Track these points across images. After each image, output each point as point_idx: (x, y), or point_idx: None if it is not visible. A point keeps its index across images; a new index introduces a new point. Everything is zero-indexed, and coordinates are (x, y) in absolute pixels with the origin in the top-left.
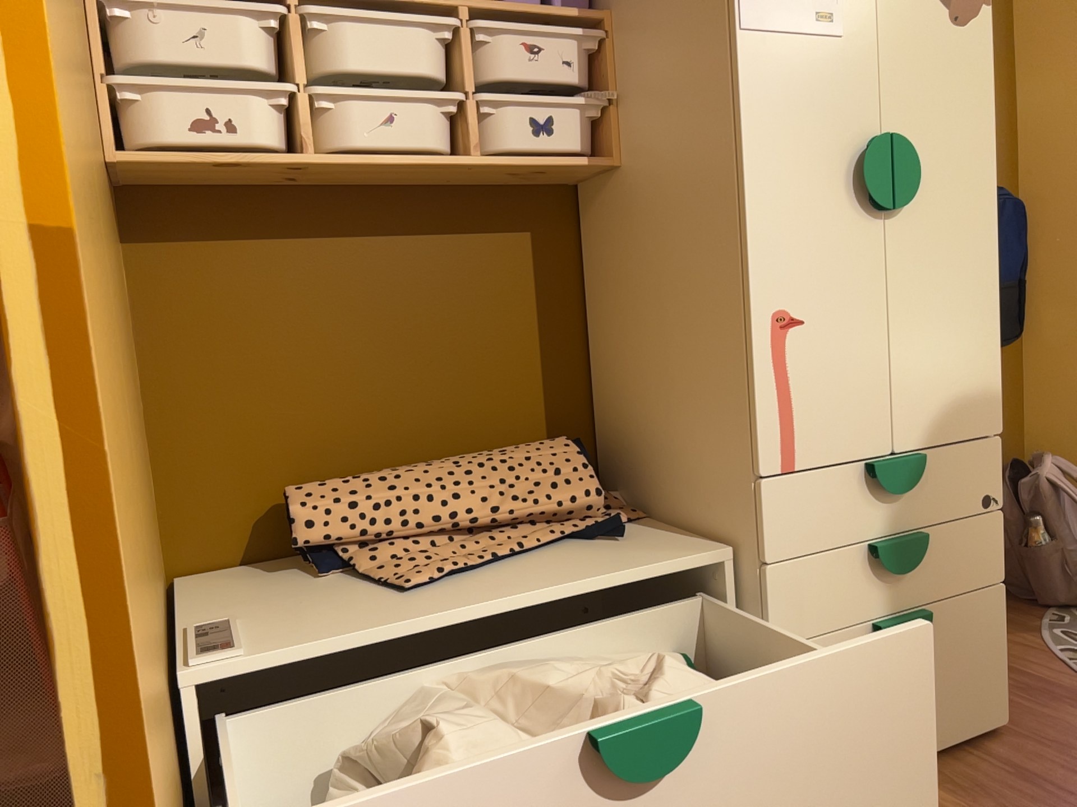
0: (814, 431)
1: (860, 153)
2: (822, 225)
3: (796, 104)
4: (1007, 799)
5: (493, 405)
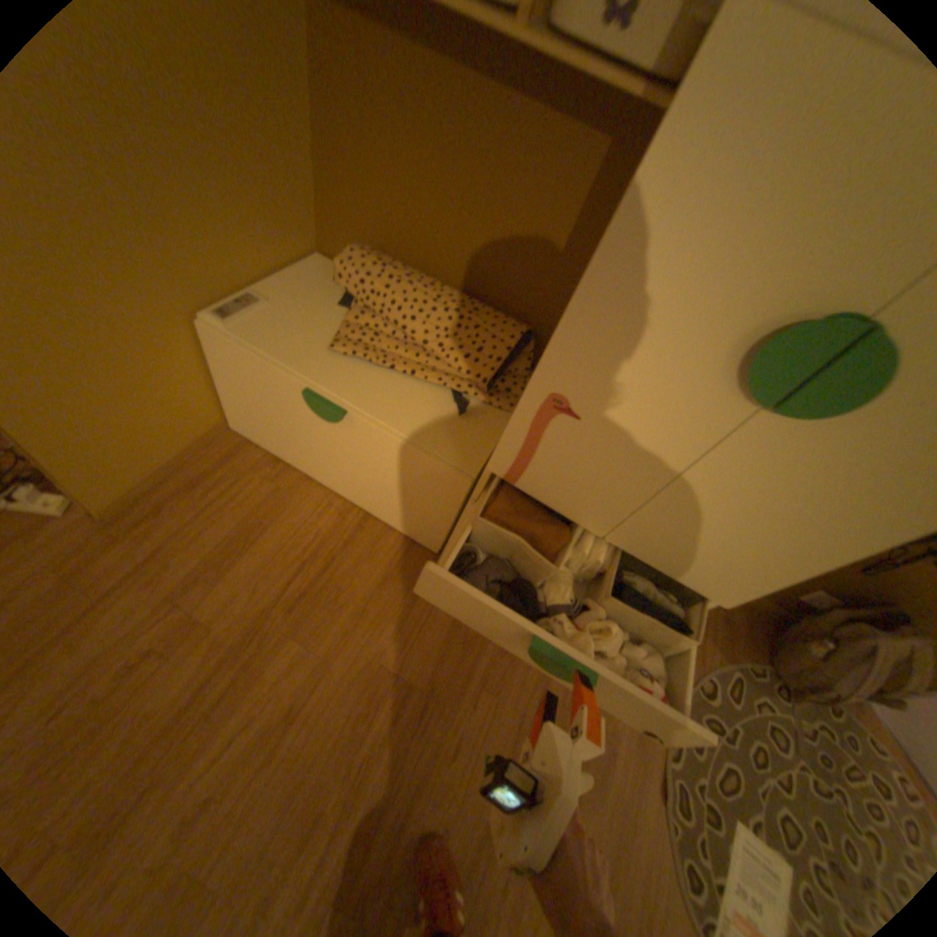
0: (541, 480)
1: (802, 319)
2: (664, 361)
3: (753, 191)
4: (514, 670)
5: (505, 273)
